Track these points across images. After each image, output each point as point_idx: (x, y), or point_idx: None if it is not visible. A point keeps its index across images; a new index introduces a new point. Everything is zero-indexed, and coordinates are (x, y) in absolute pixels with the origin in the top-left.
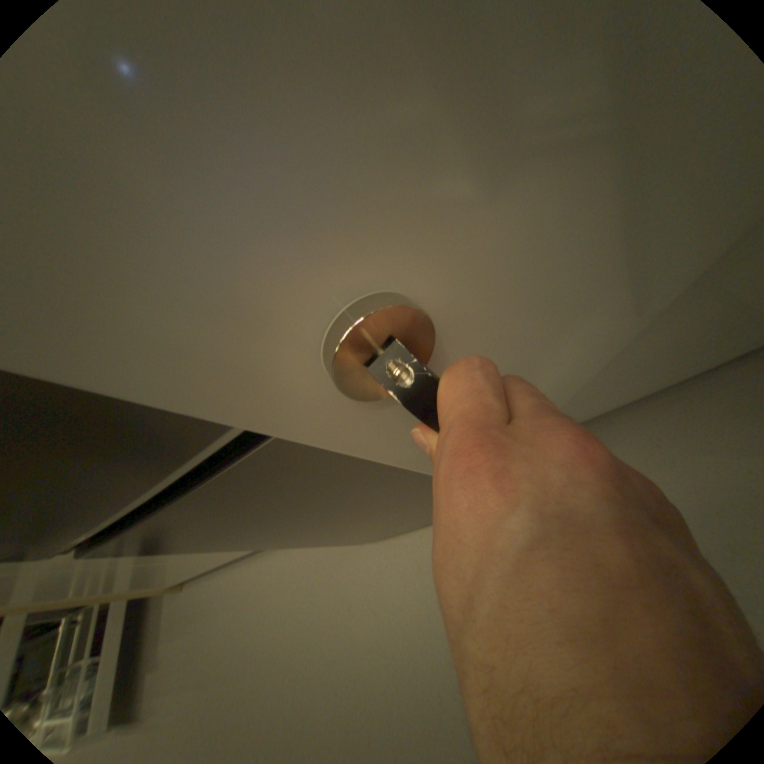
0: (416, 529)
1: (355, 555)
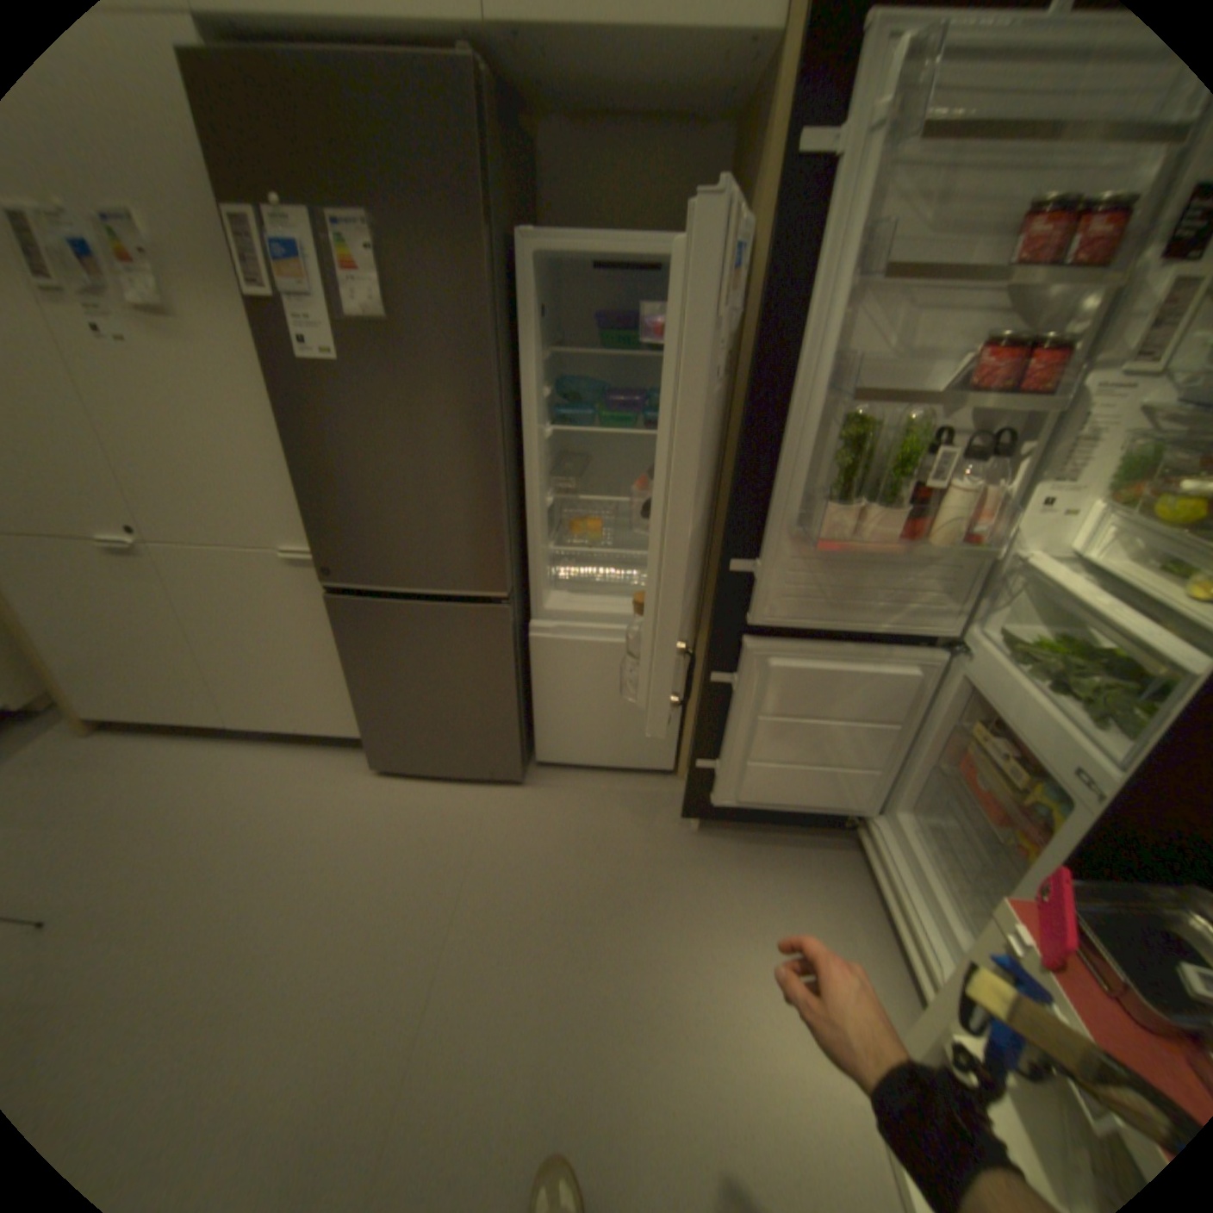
0: (422, 782)
1: (352, 780)
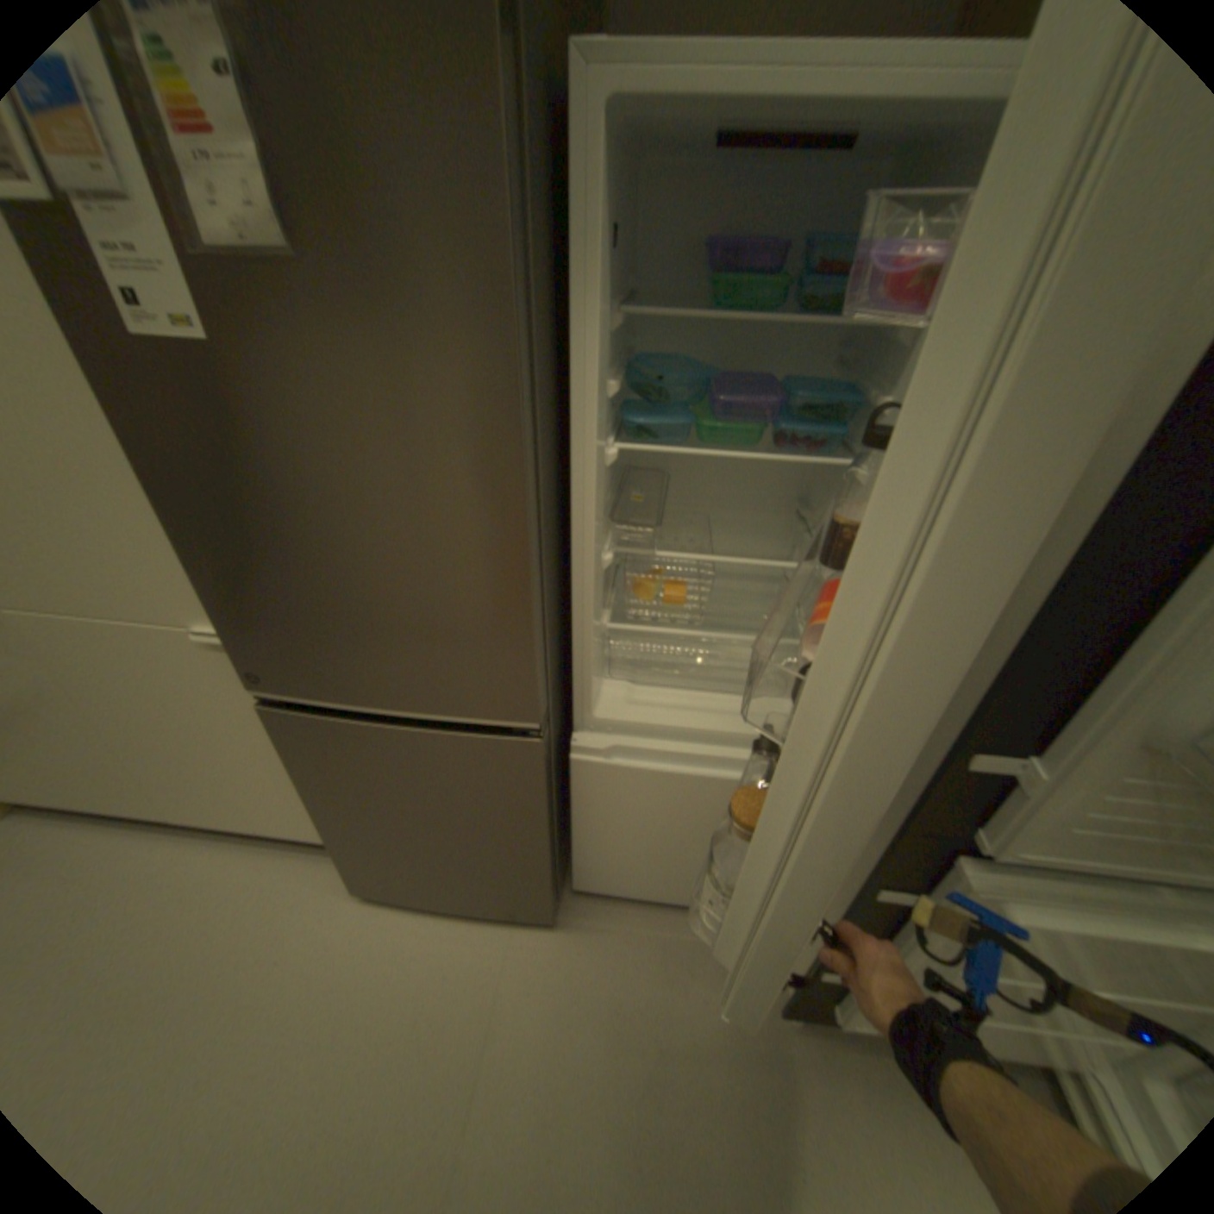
0: (417, 914)
1: (324, 906)
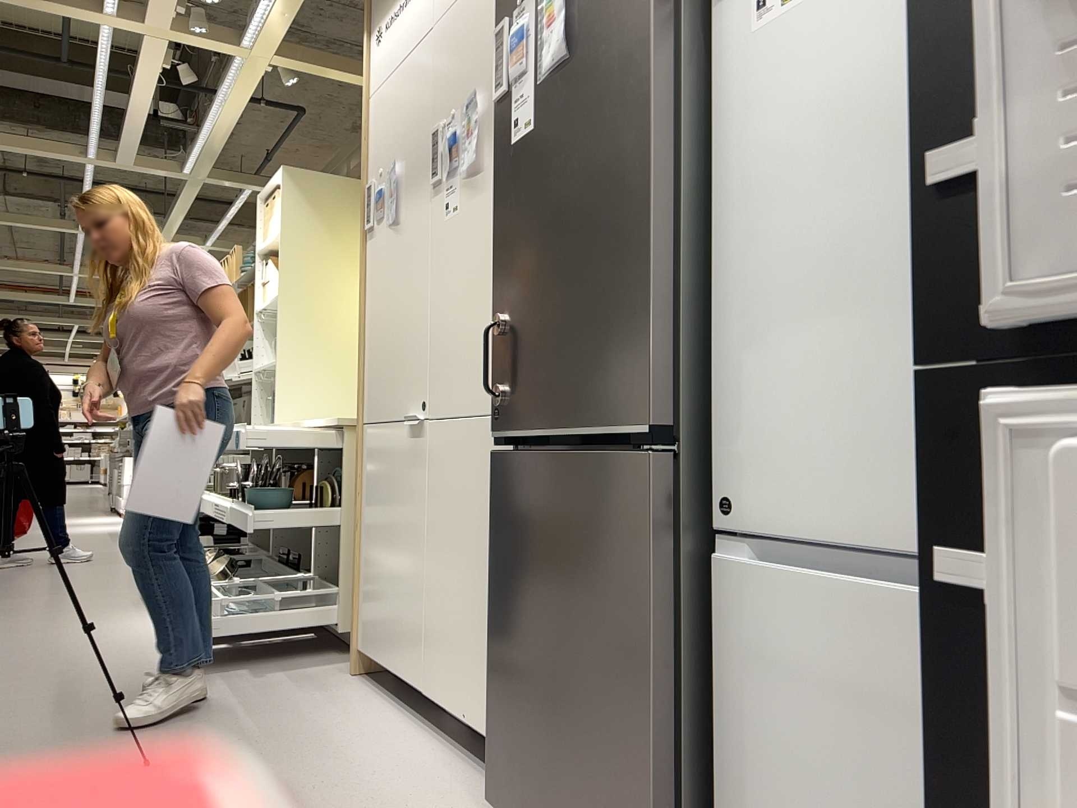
0: None
1: None
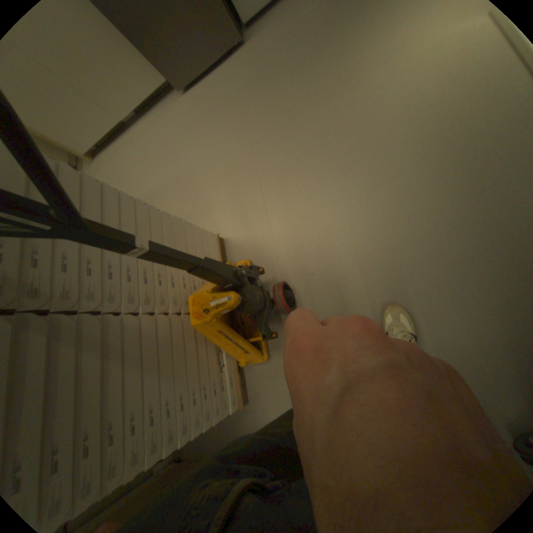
0: (202, 80)
1: (176, 103)
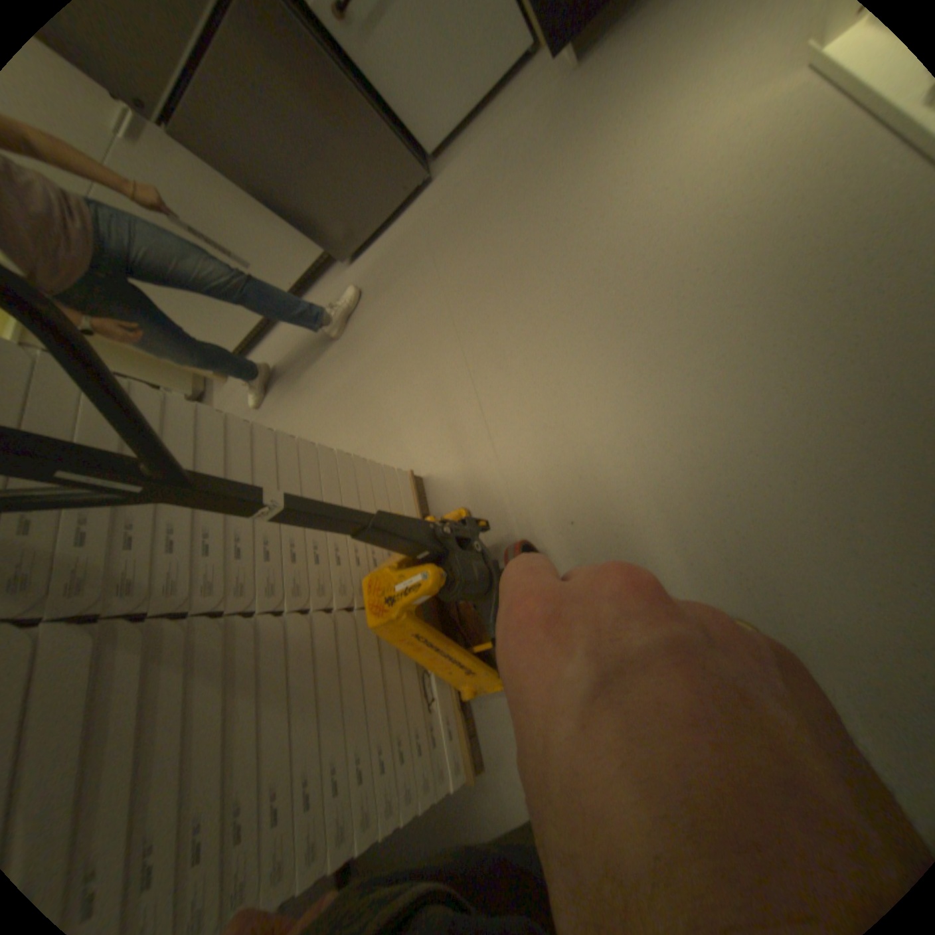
0: (376, 241)
1: (341, 279)
